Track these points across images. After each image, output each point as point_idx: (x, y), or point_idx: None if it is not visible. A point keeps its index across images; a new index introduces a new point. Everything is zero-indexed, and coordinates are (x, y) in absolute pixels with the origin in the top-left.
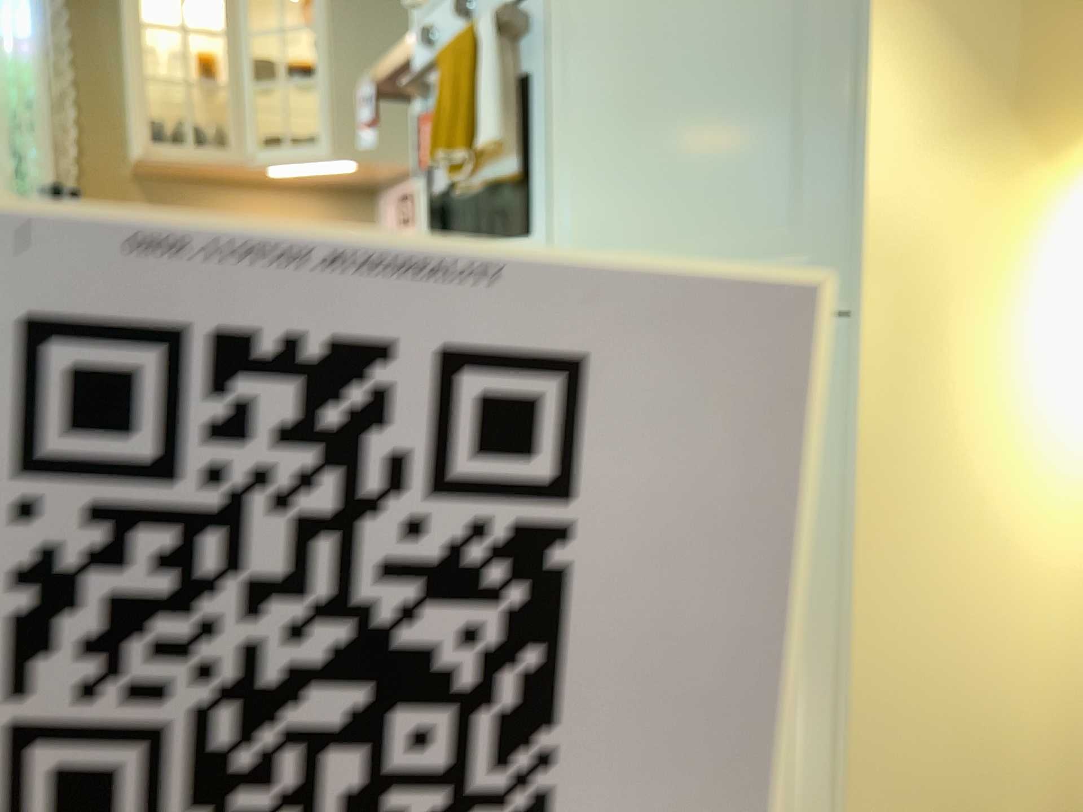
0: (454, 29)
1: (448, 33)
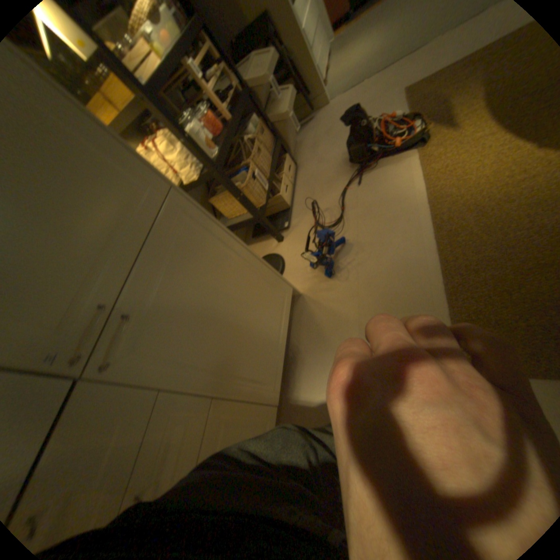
0: None
1: None
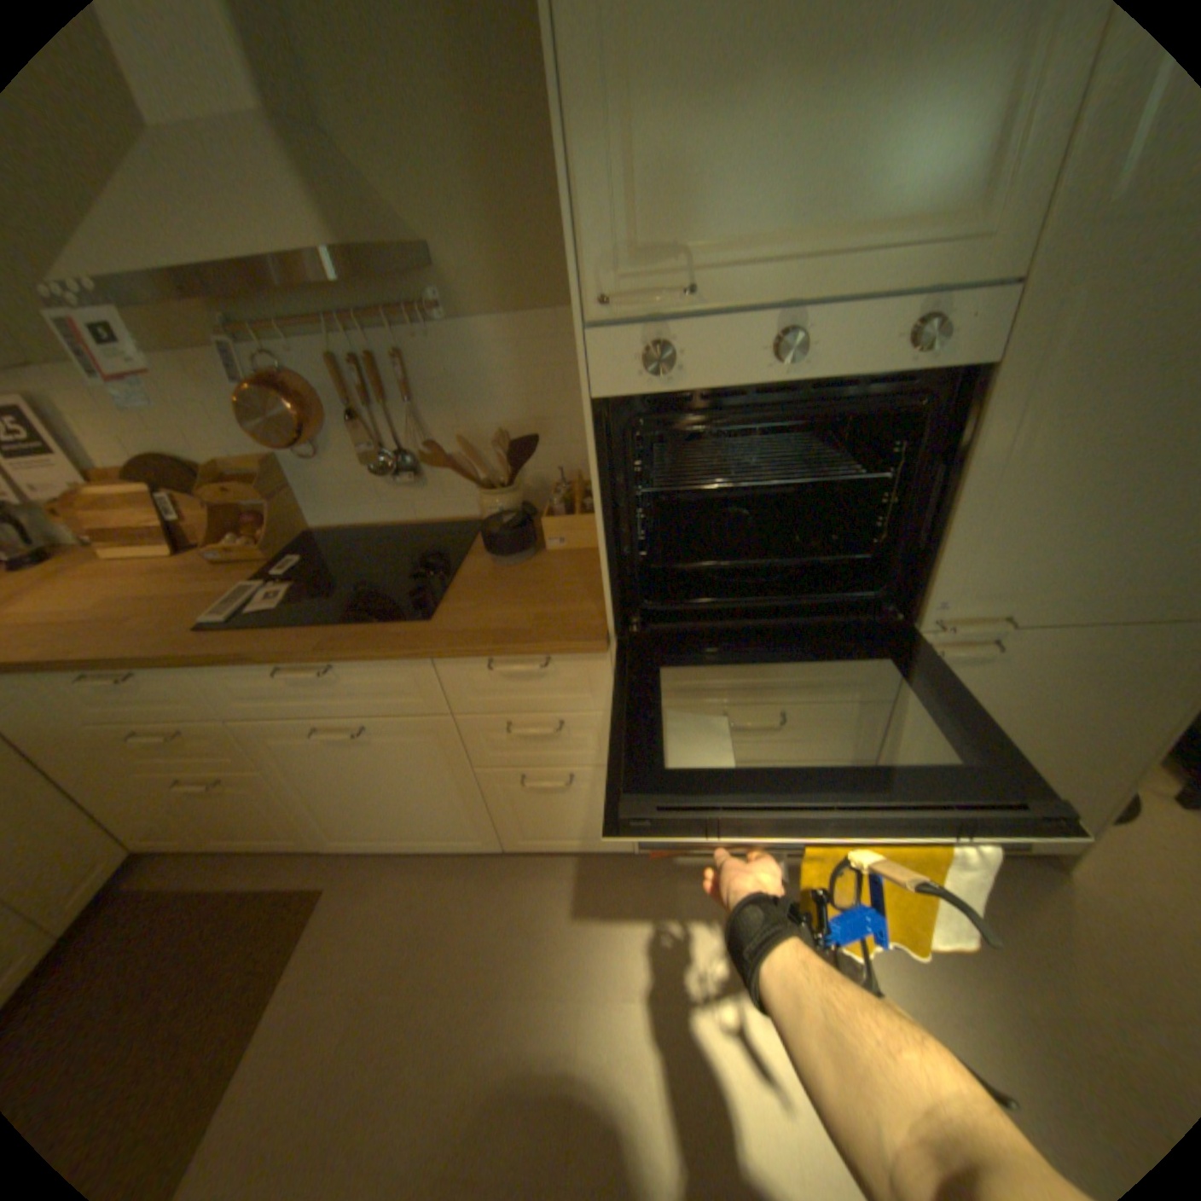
0: (726, 362)
1: (708, 364)
